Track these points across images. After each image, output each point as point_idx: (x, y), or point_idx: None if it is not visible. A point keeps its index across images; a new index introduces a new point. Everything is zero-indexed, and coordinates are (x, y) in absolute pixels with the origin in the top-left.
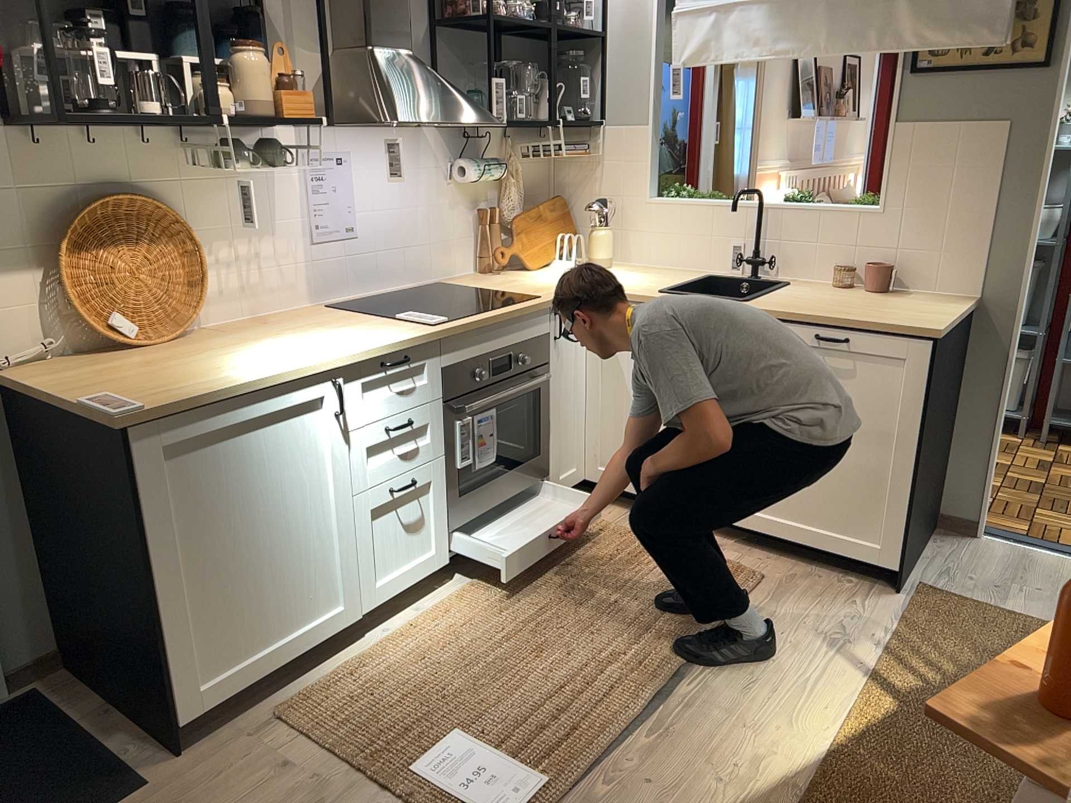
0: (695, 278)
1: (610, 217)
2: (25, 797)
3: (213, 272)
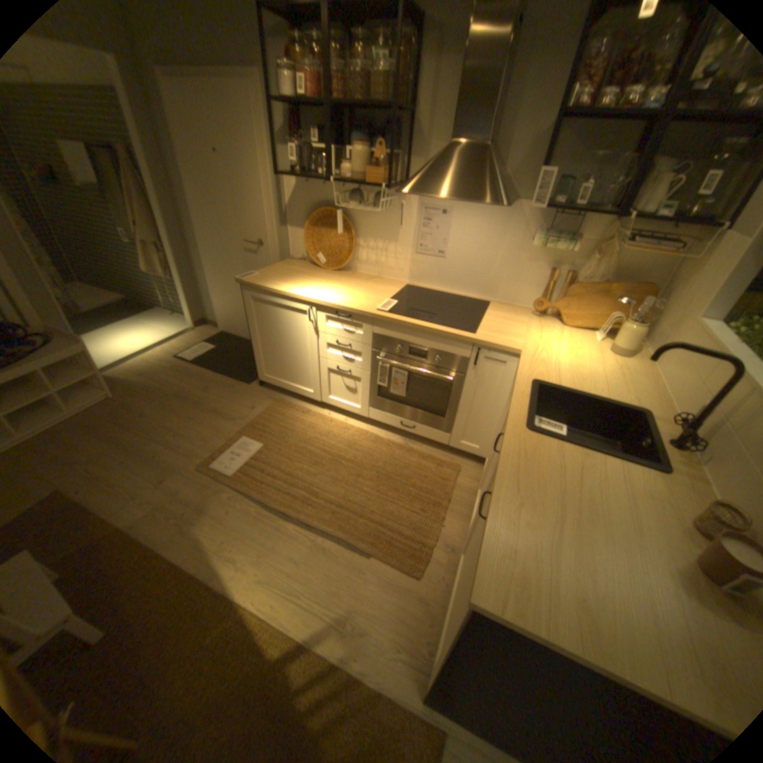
0: (622, 402)
1: (676, 320)
2: (247, 367)
3: (365, 251)
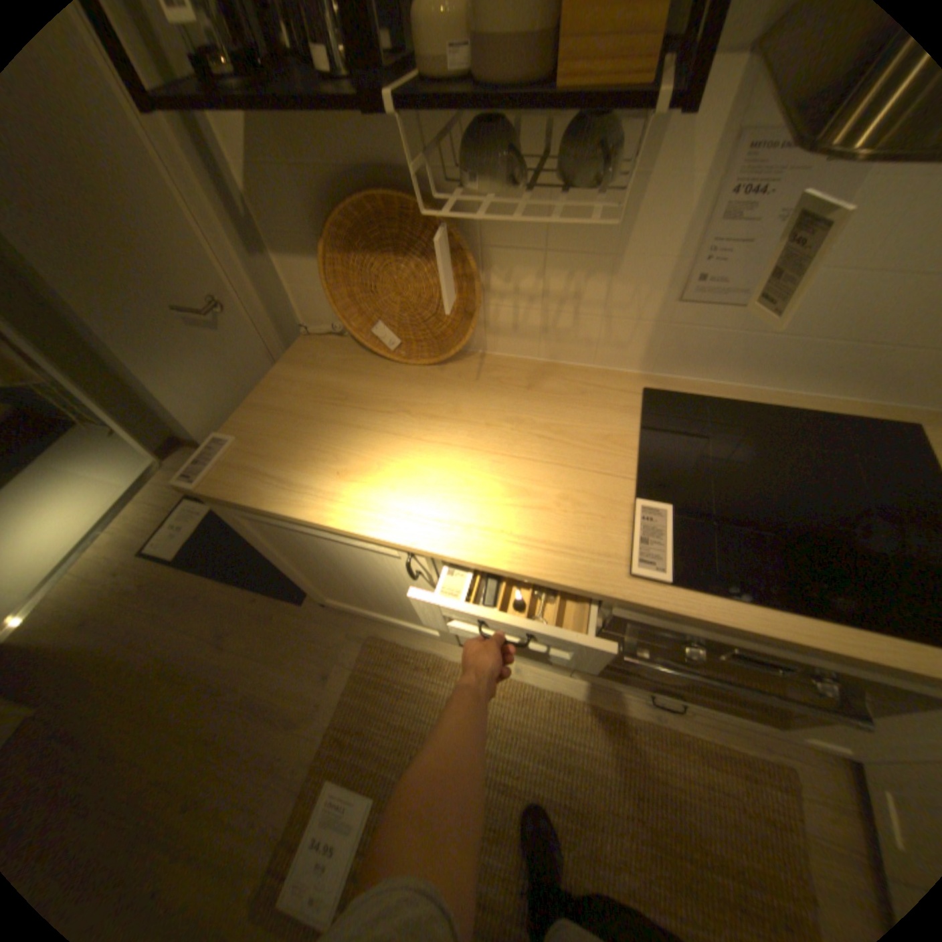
0: None
1: None
2: None
3: (508, 299)
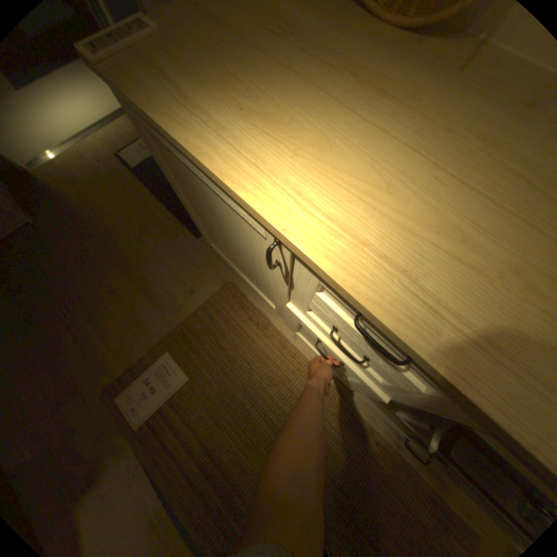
0: None
1: None
2: None
3: None
